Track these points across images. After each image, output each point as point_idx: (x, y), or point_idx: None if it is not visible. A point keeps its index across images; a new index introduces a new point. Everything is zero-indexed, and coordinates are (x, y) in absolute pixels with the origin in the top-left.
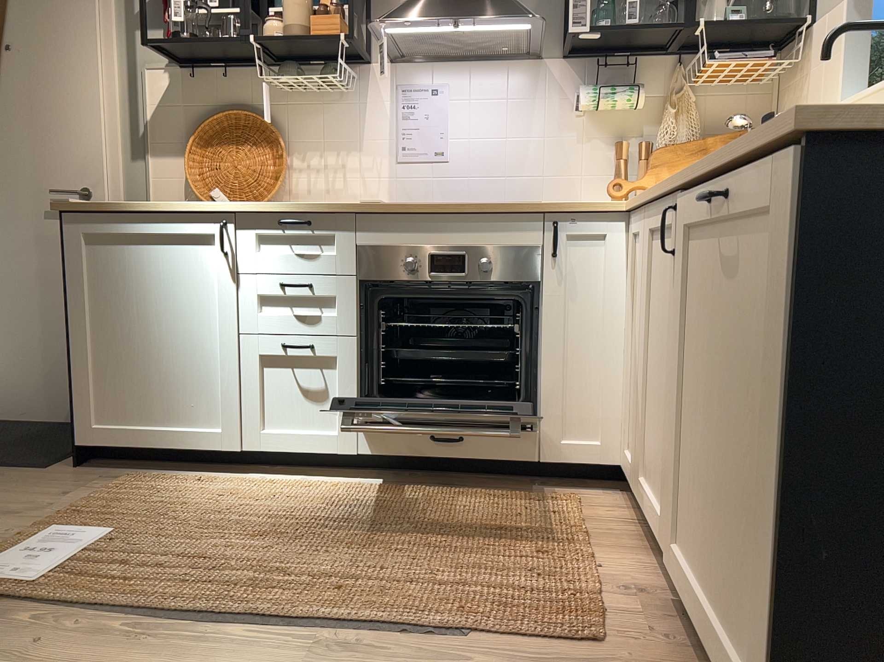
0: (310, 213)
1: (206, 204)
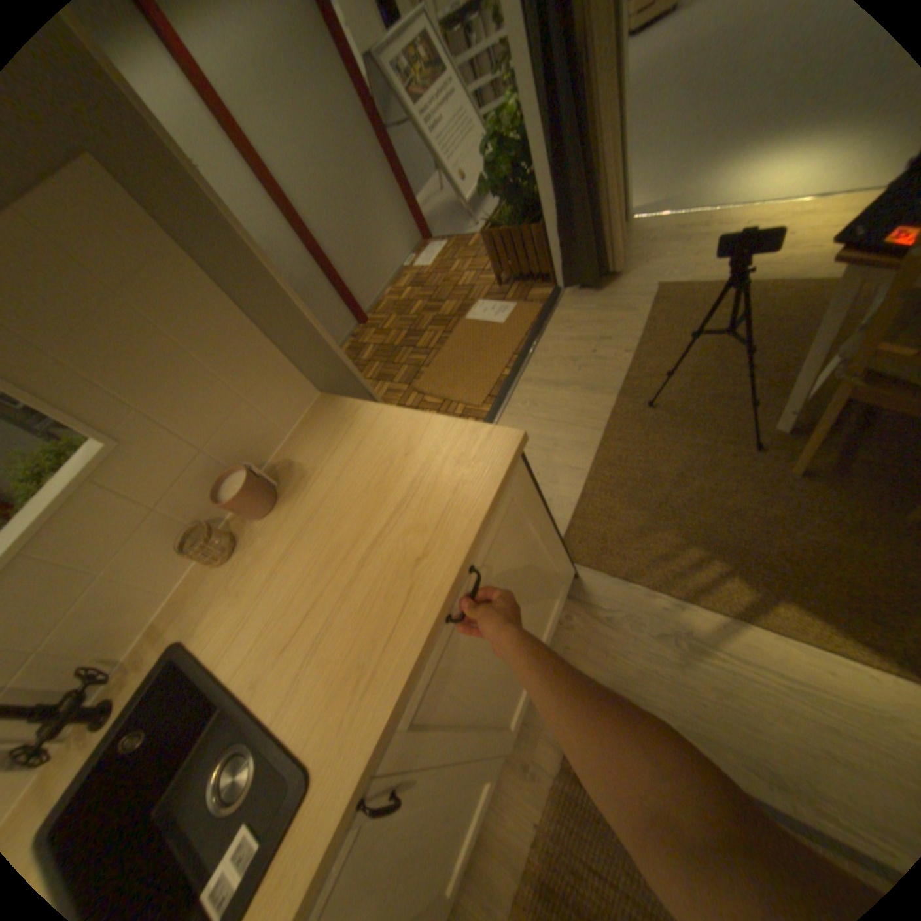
0: None
1: None
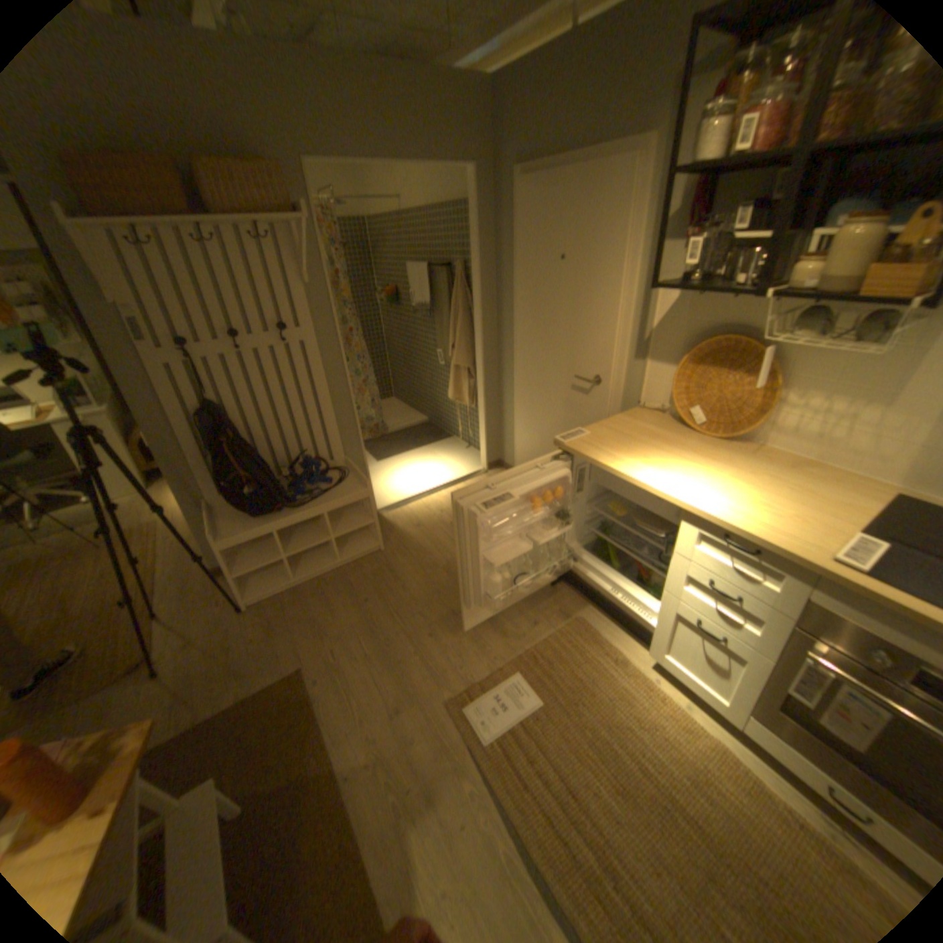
0: (764, 547)
1: (661, 490)
